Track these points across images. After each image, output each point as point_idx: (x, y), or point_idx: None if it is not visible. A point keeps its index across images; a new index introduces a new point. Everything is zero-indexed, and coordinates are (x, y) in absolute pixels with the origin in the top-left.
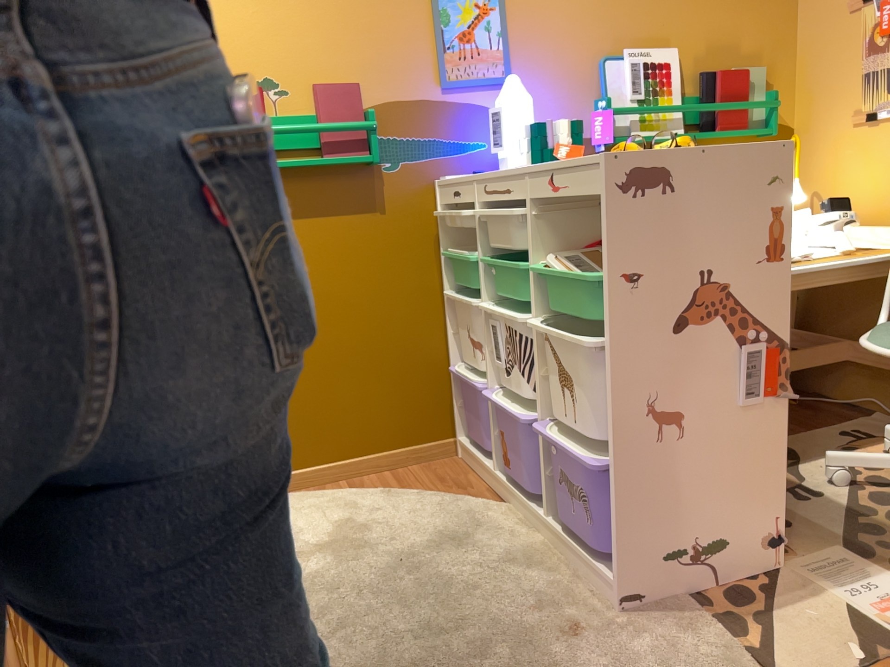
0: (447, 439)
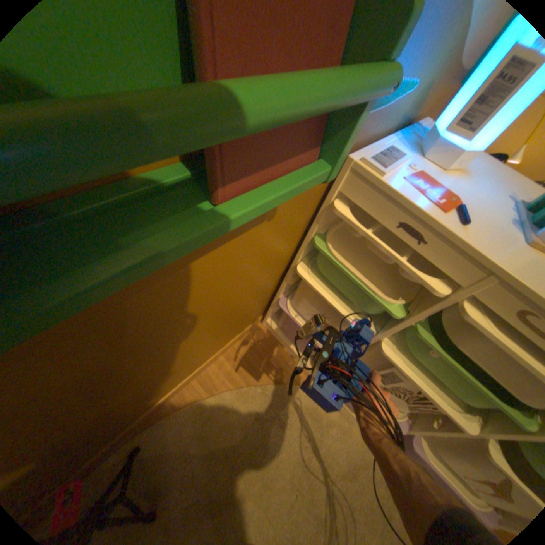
0: (258, 320)
